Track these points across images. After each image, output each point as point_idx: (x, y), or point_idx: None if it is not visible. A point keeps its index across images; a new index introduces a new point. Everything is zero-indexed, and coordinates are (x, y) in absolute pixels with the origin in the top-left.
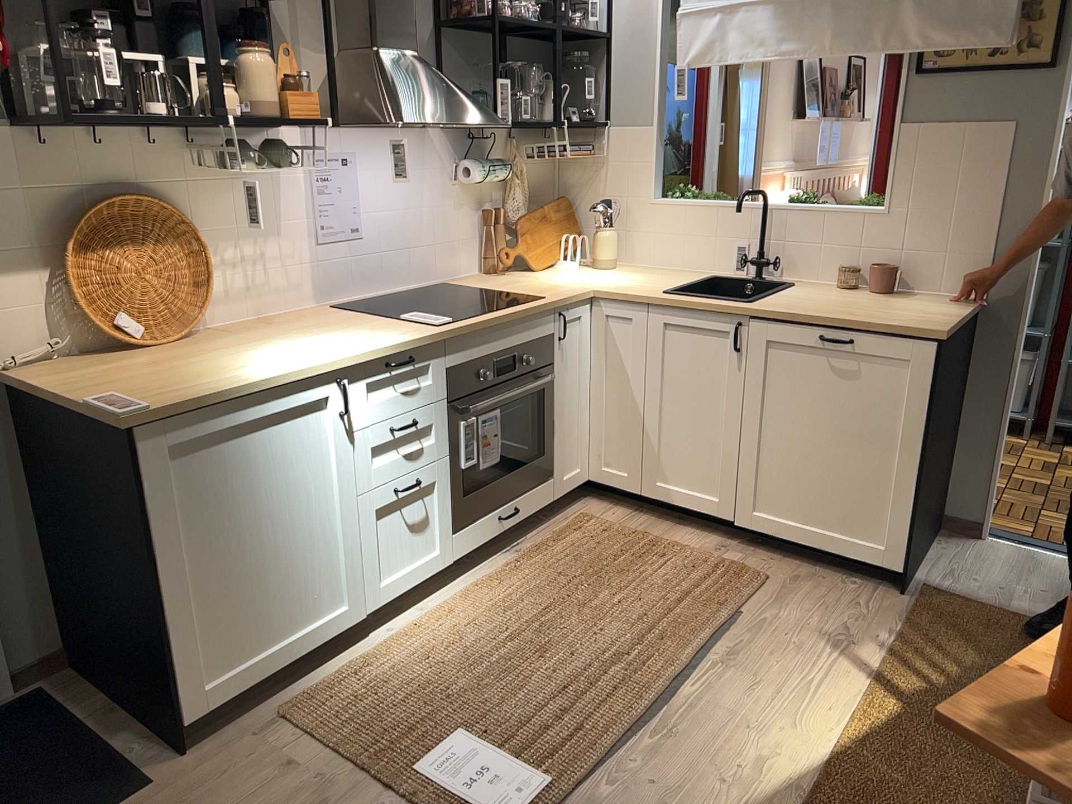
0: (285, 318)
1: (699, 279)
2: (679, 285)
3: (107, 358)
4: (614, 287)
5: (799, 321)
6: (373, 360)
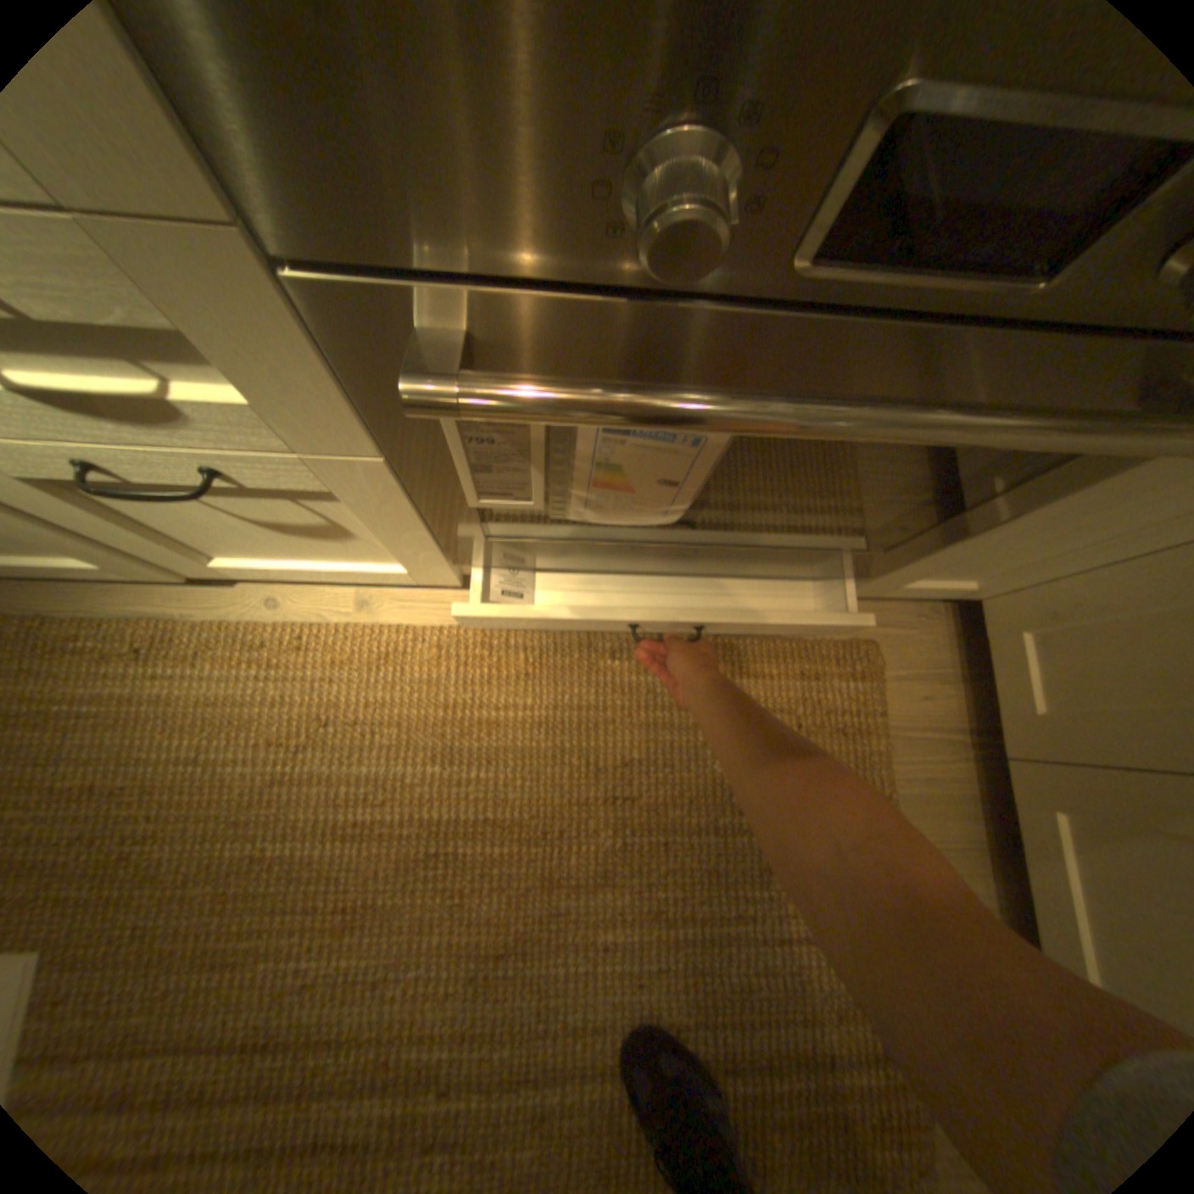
0: None
1: None
2: None
3: None
4: None
5: None
6: None
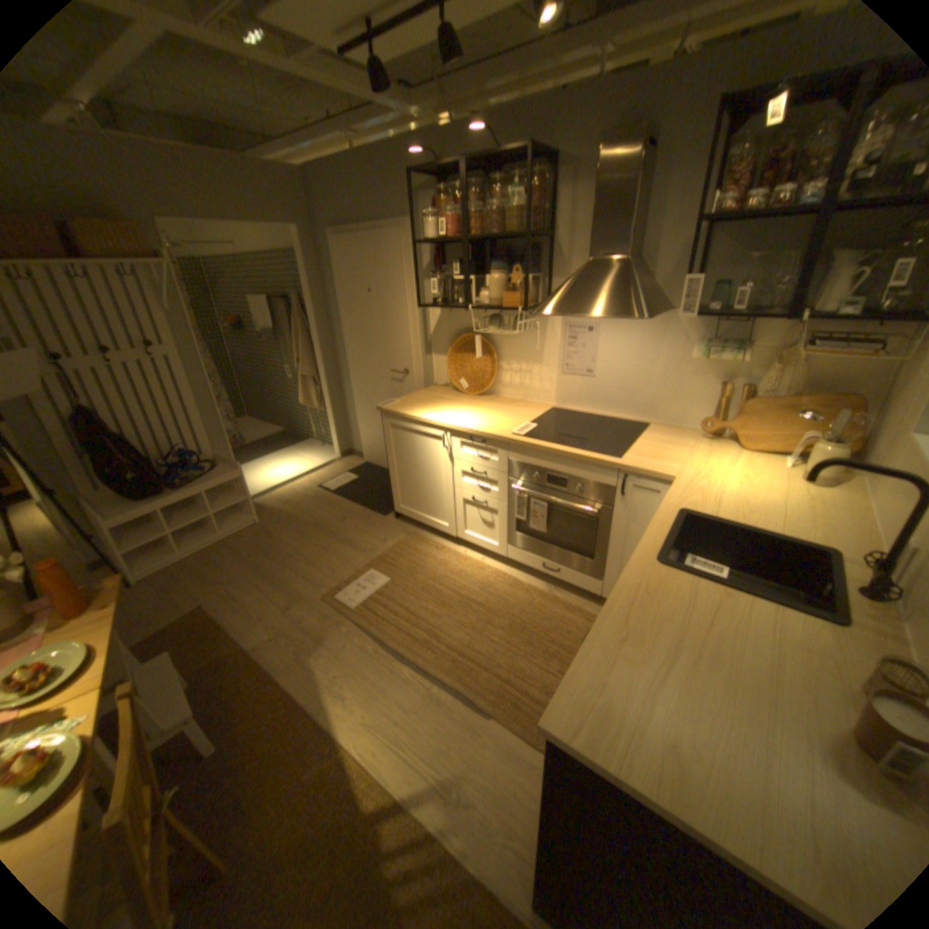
0: (524, 404)
1: (801, 539)
2: (745, 523)
3: (450, 392)
4: (692, 486)
5: (612, 600)
6: (462, 432)
